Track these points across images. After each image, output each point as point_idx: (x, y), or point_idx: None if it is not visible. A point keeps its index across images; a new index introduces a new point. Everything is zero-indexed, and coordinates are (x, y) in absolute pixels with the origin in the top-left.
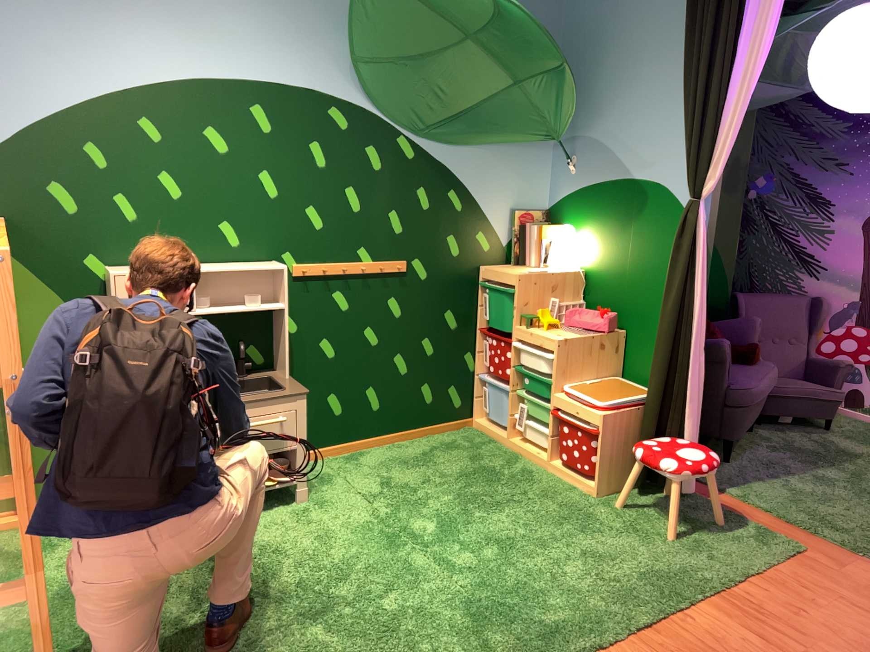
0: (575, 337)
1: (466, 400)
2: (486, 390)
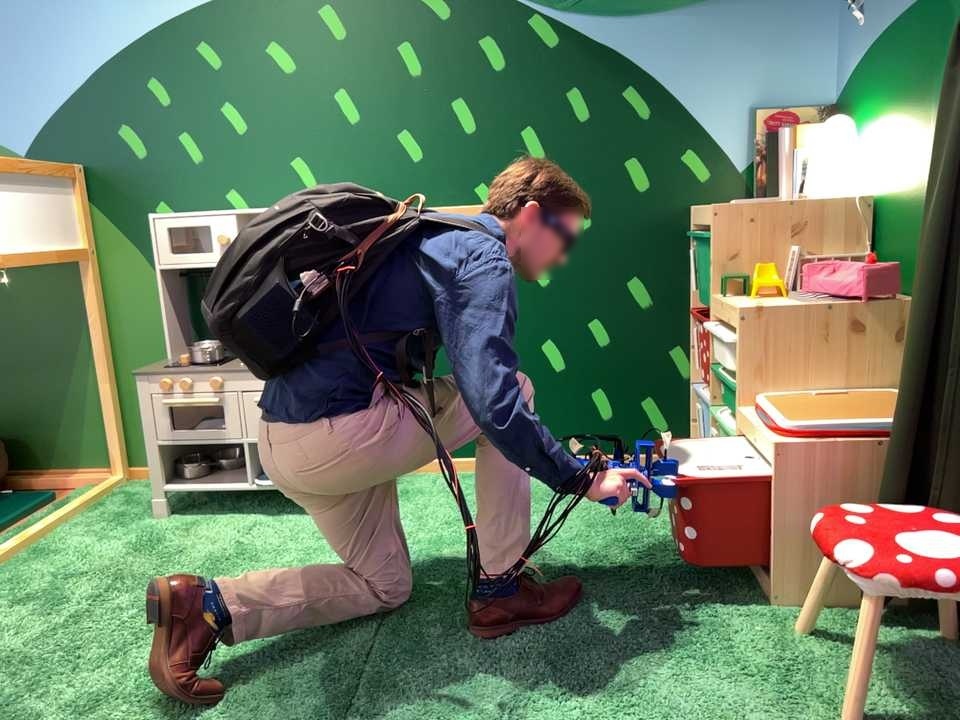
0: (786, 306)
1: (674, 425)
2: (692, 407)
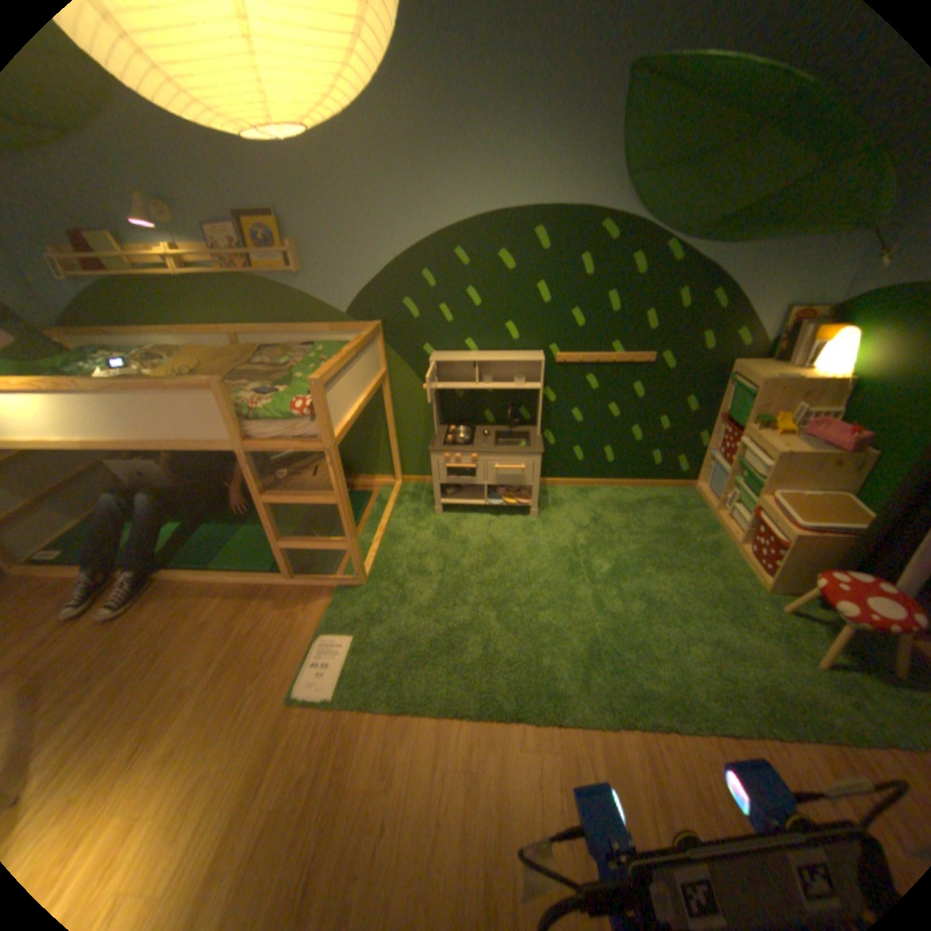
0: (808, 454)
1: (694, 469)
2: (712, 467)
